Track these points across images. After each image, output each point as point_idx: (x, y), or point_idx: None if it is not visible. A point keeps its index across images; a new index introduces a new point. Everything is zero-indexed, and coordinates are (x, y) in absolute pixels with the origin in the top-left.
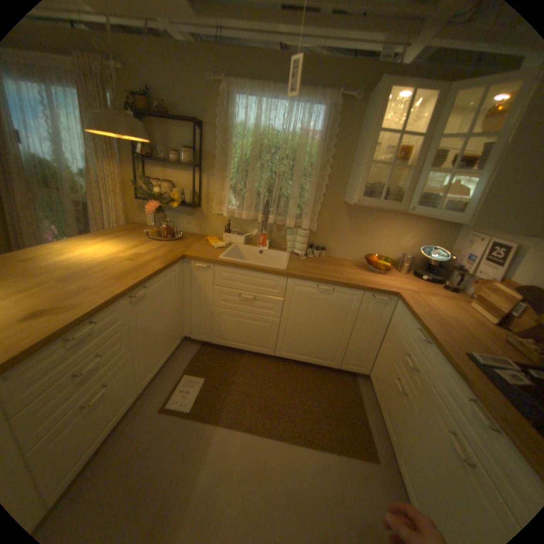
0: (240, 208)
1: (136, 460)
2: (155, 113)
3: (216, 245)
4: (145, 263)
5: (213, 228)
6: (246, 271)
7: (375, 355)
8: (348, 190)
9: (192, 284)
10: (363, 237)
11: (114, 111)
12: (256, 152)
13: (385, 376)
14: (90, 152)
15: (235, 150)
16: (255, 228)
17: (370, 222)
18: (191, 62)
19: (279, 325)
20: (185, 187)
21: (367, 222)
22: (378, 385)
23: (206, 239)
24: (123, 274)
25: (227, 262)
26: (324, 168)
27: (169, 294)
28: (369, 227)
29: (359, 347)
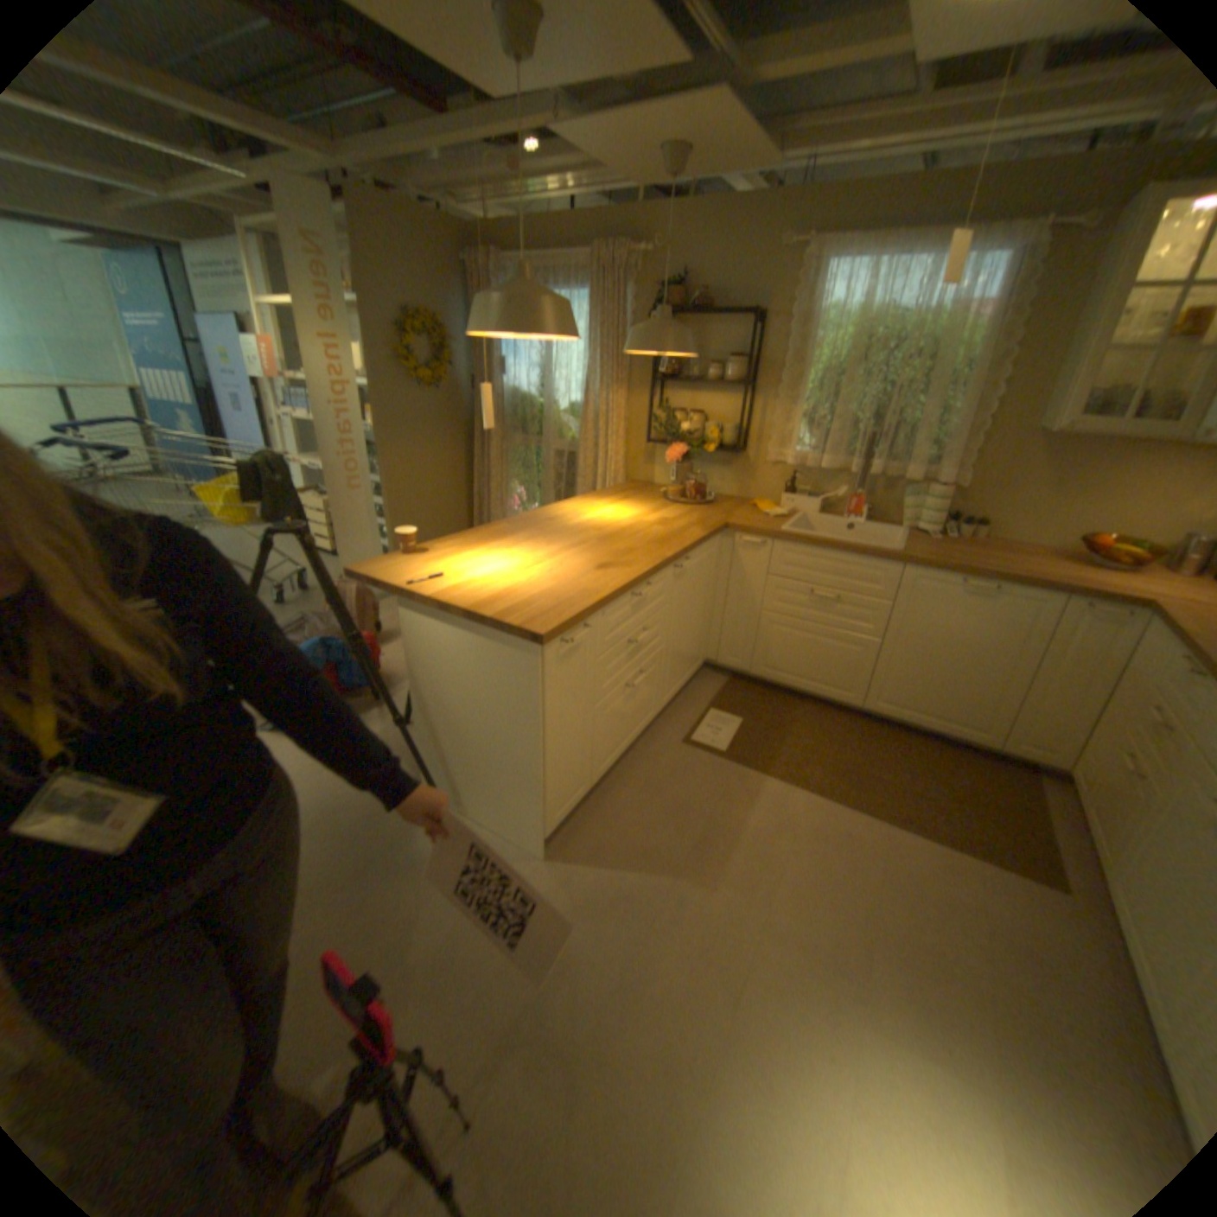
0: (817, 450)
1: (664, 783)
2: (693, 308)
3: (771, 512)
4: (680, 530)
5: (762, 486)
6: (828, 553)
7: (1087, 730)
8: (1051, 405)
9: (732, 571)
10: (1083, 500)
11: (662, 321)
12: (860, 350)
13: (1106, 764)
14: (592, 377)
15: (820, 350)
16: (841, 486)
17: (1104, 468)
18: (759, 221)
19: (879, 653)
20: (723, 420)
21: (1097, 467)
22: (1087, 785)
23: (753, 503)
24: (661, 540)
25: (796, 536)
26: (998, 366)
27: (702, 581)
28: (1099, 479)
29: (1050, 709)
